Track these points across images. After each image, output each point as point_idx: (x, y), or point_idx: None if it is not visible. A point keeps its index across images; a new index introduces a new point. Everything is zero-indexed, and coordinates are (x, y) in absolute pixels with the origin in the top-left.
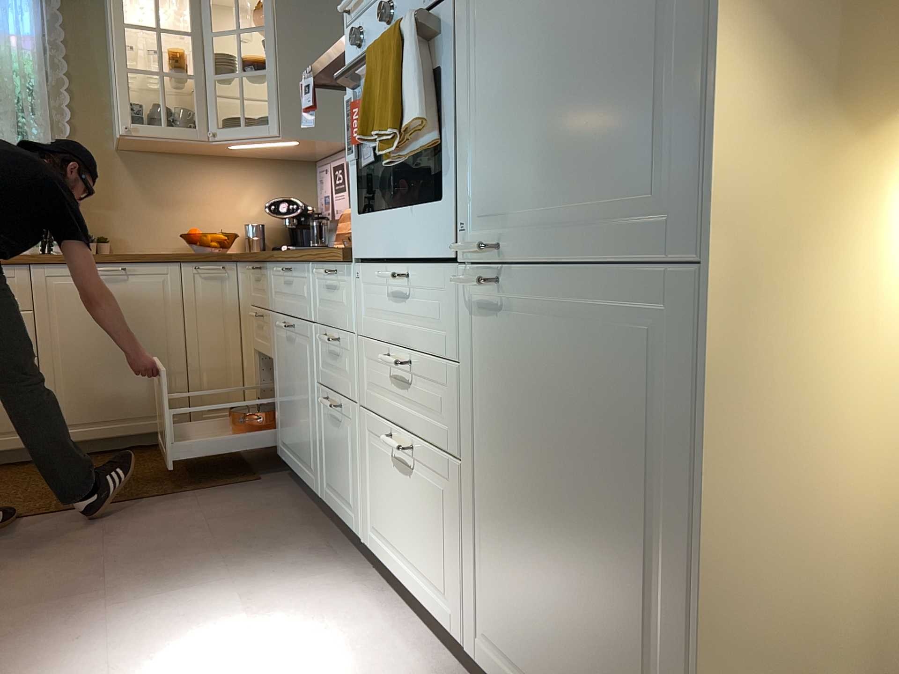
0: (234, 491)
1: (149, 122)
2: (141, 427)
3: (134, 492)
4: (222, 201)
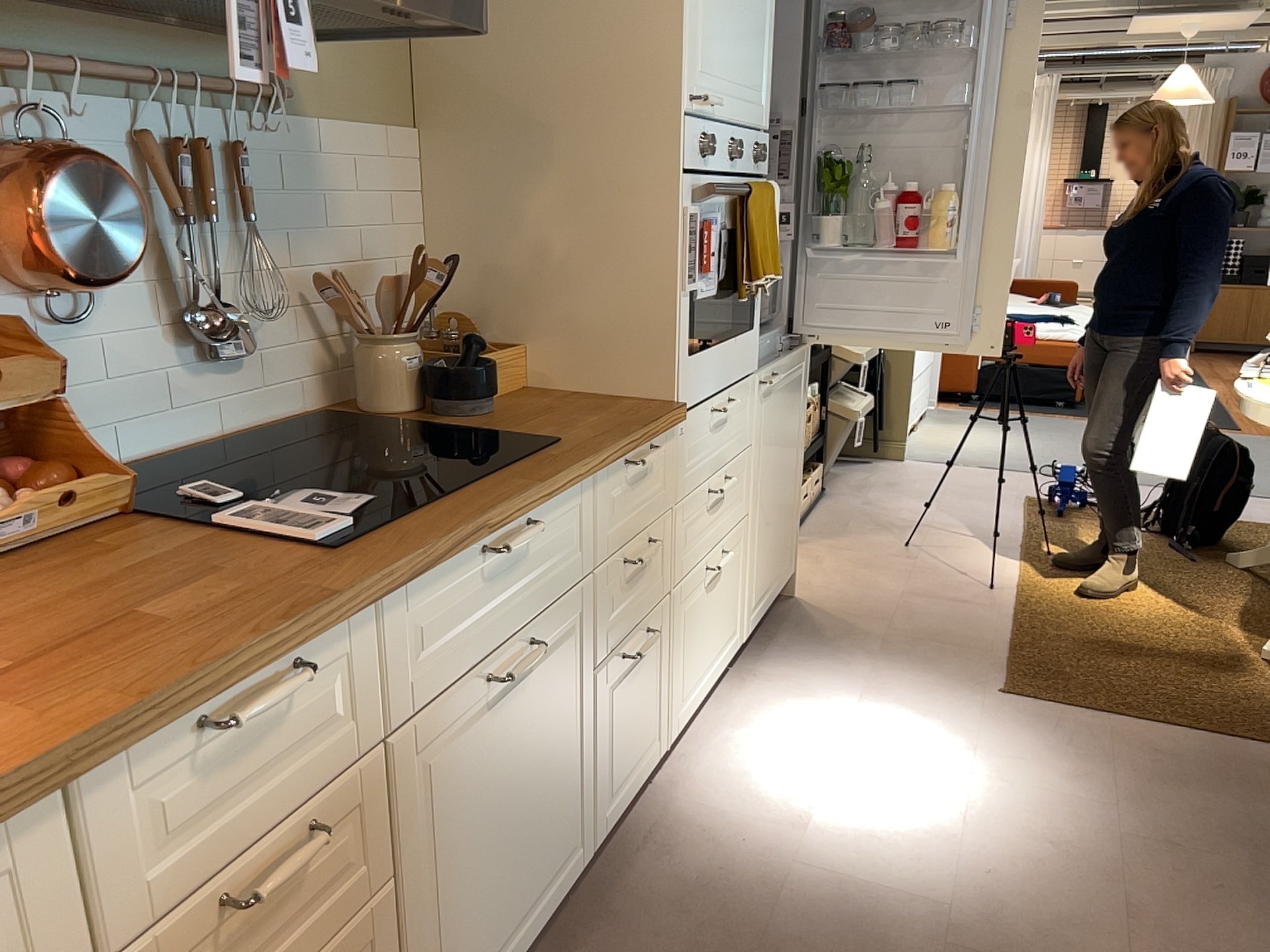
0: None
1: None
2: None
3: None
4: None
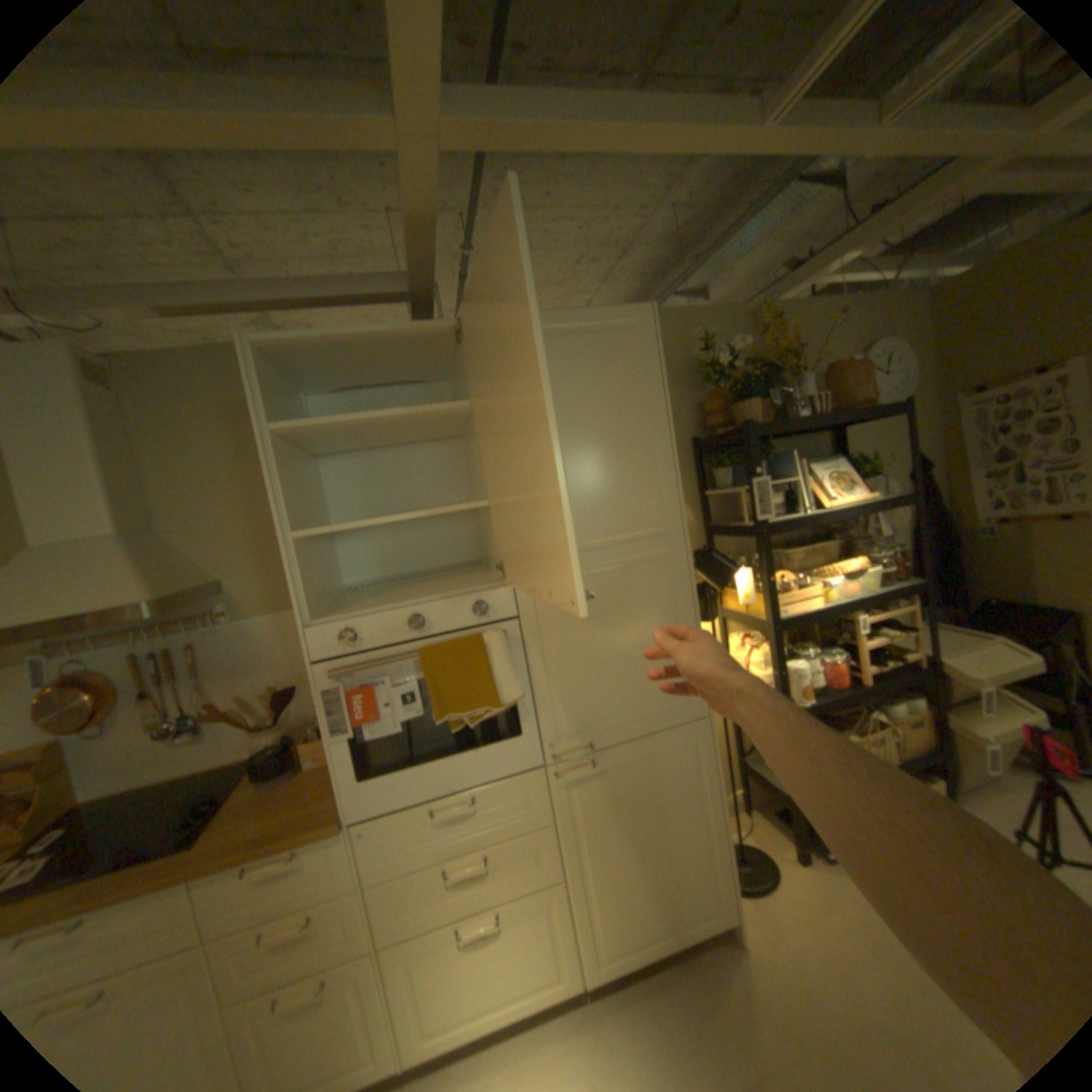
0: None
1: None
2: None
3: None
4: None
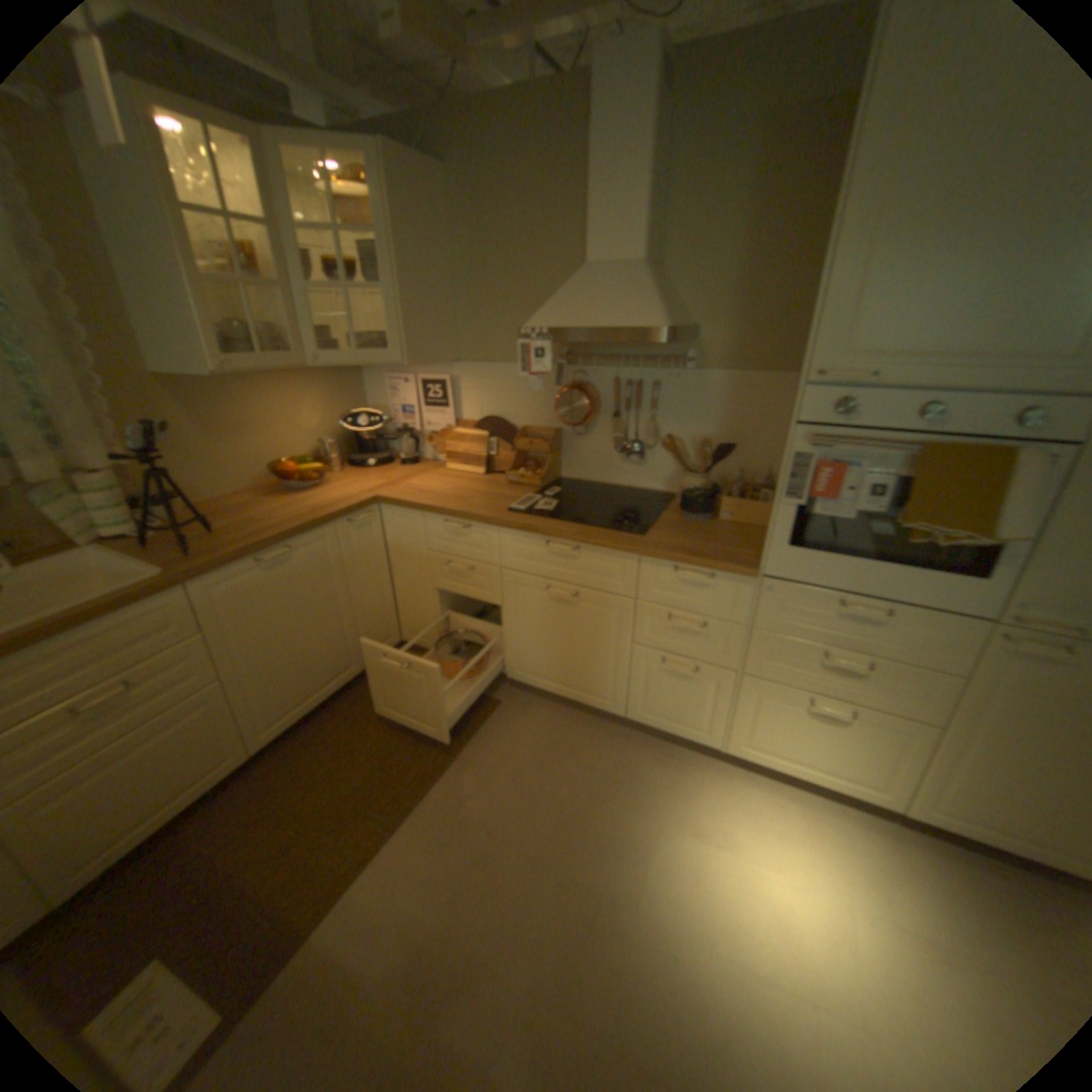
0: (499, 725)
1: (225, 346)
2: (328, 692)
3: (418, 768)
4: (282, 419)
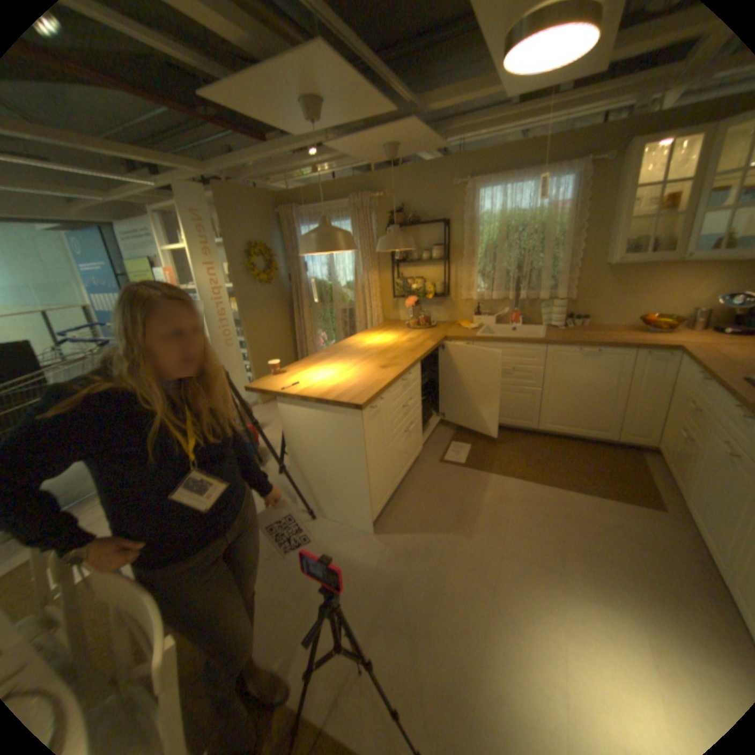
0: (645, 515)
1: (637, 249)
2: (588, 434)
3: (580, 484)
4: (678, 291)
